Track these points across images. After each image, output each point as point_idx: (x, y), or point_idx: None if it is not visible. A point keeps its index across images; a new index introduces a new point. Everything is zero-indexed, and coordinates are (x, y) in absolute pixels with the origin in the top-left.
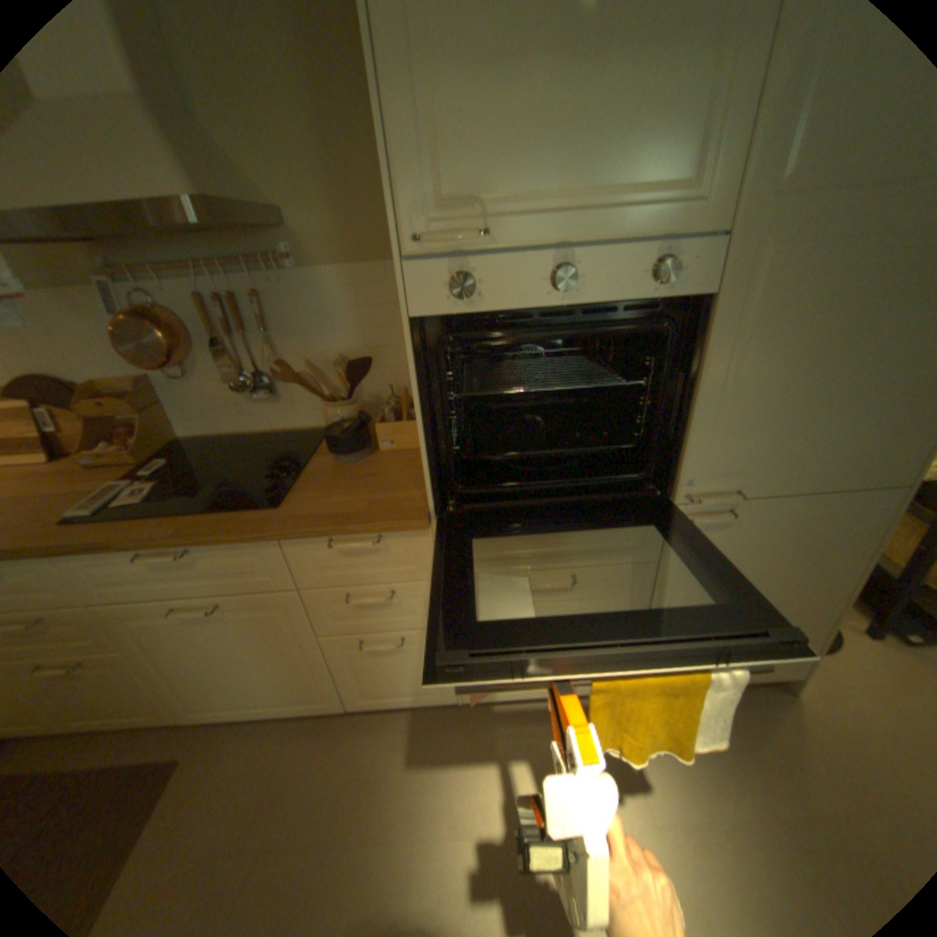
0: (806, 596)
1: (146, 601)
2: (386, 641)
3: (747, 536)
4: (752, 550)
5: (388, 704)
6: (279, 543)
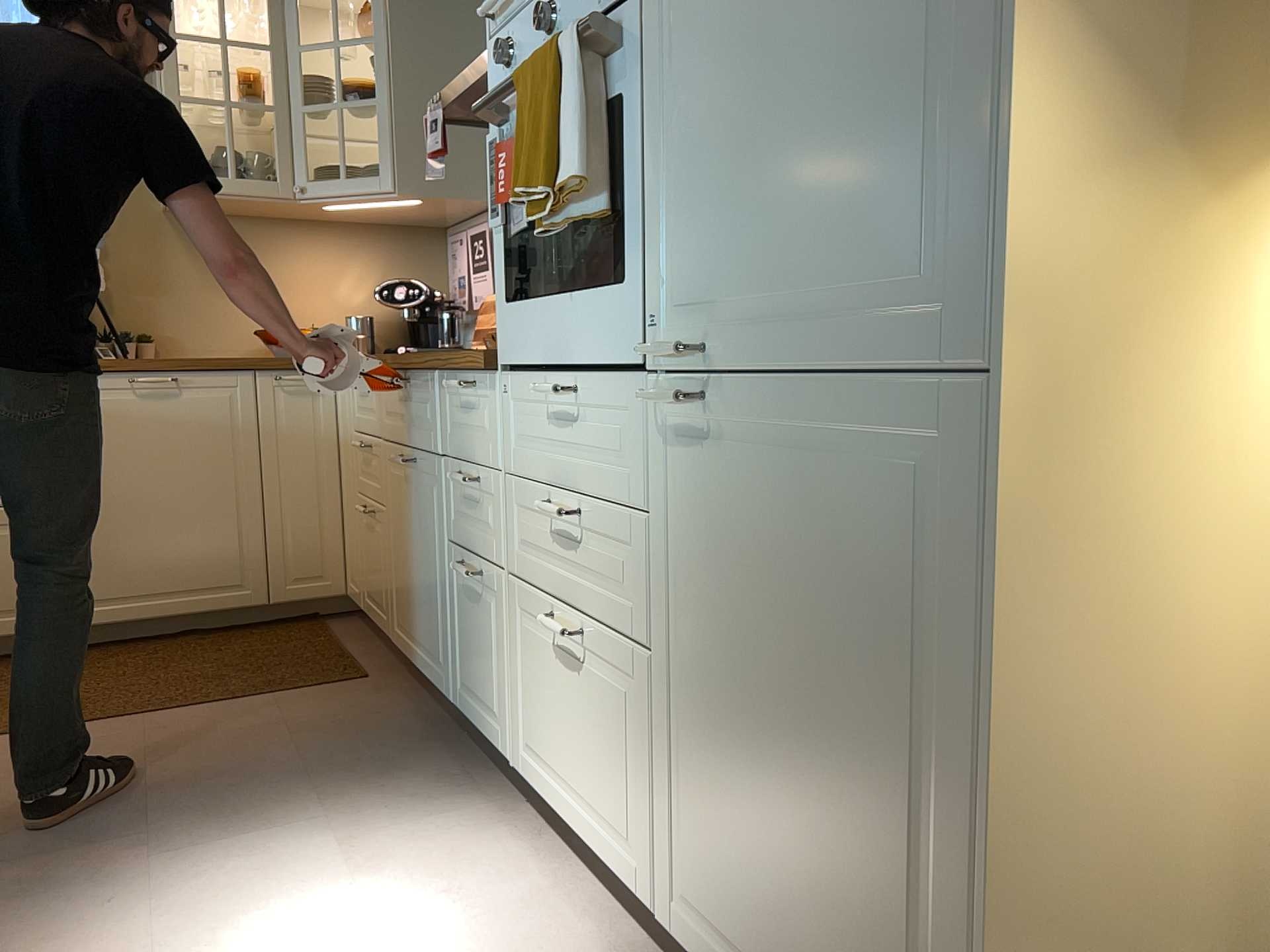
0: (888, 762)
1: (399, 444)
2: (471, 570)
3: (747, 479)
4: (760, 525)
5: (473, 716)
6: (439, 380)
